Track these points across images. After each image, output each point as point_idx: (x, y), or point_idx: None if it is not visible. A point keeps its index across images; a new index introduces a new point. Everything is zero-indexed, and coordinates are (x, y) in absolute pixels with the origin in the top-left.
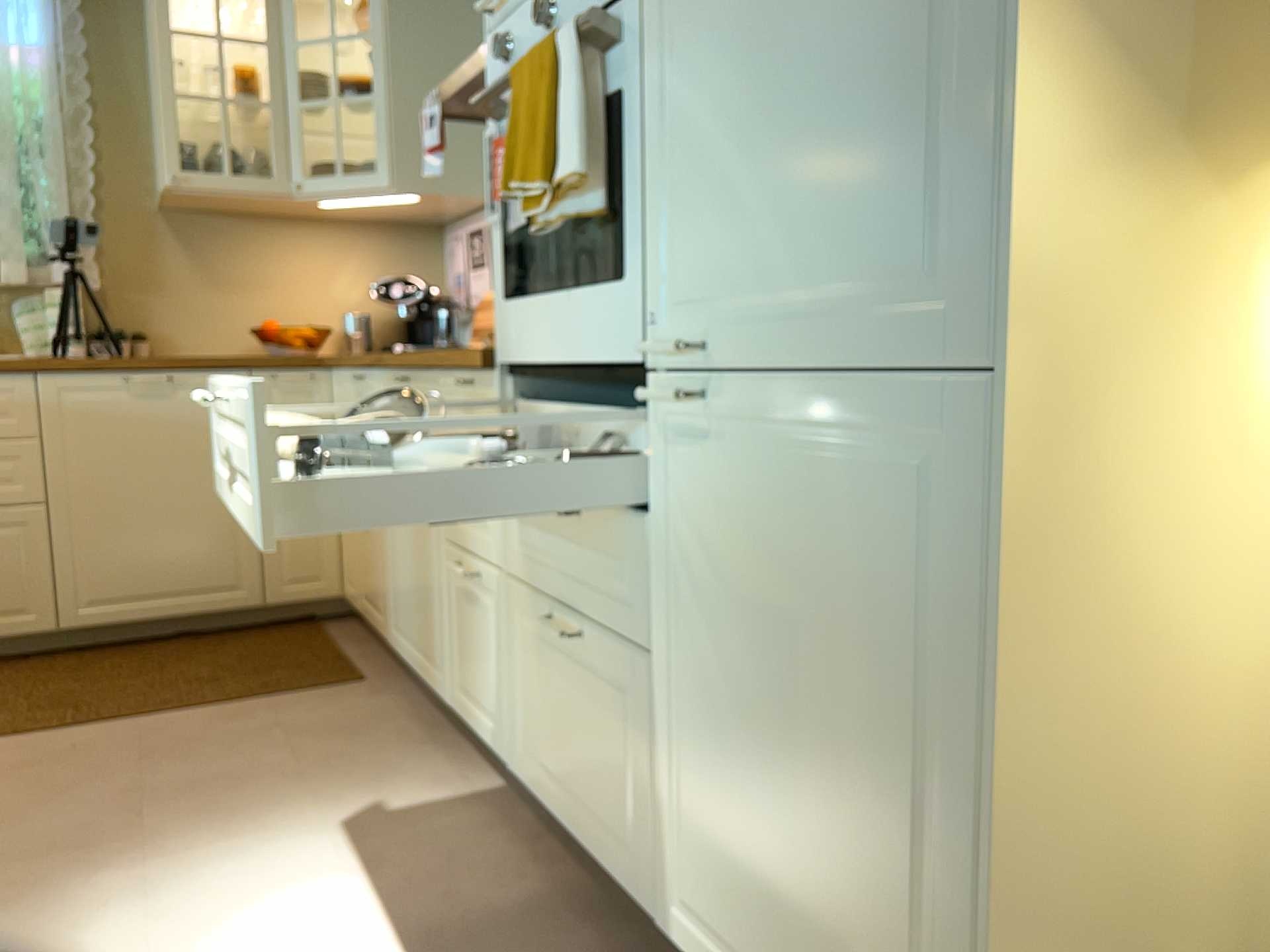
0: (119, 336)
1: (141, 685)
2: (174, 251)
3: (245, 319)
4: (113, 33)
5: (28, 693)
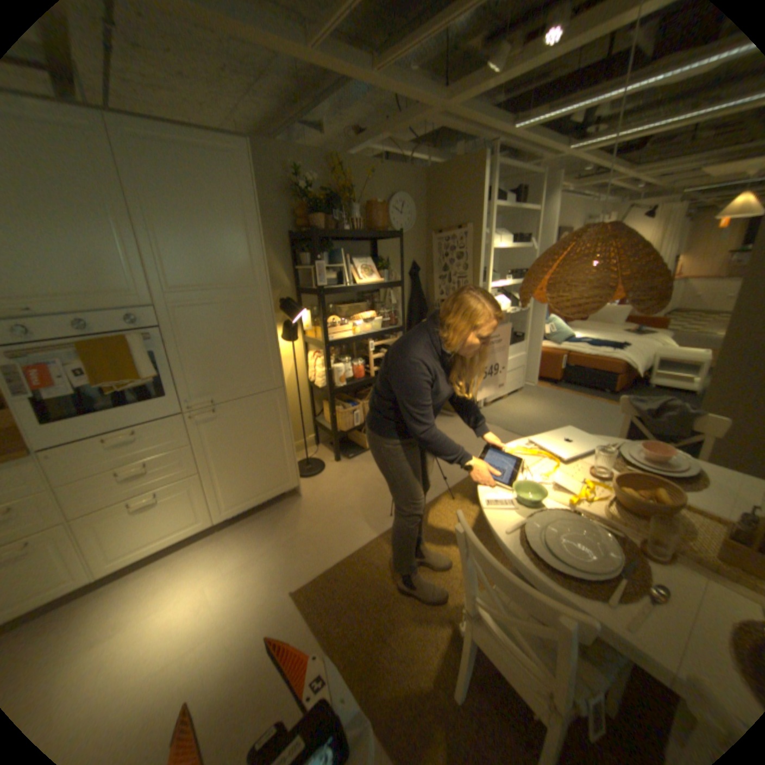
0: None
1: None
2: None
3: None
4: None
5: None
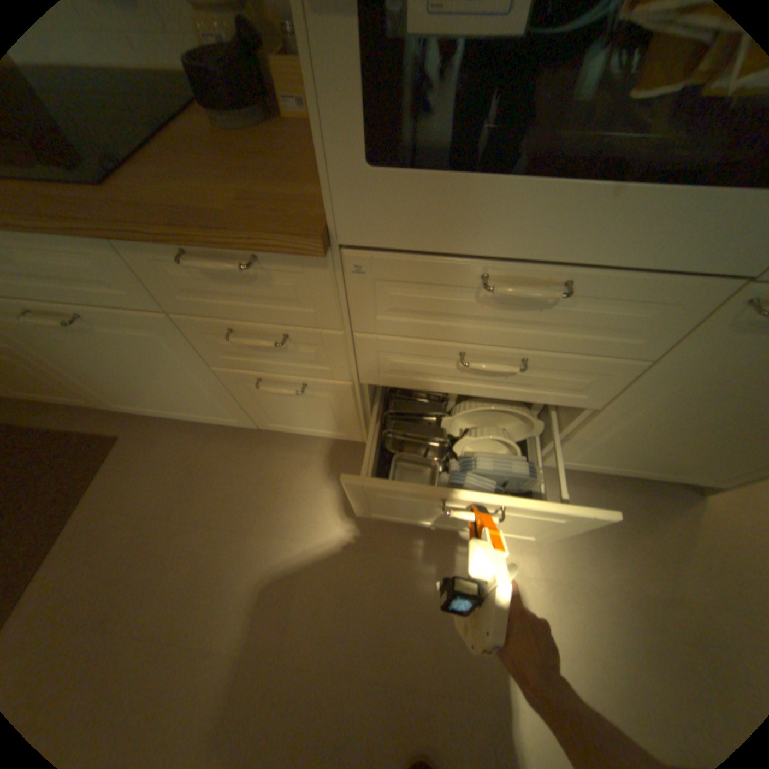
0: None
1: None
2: None
3: None
4: None
5: None
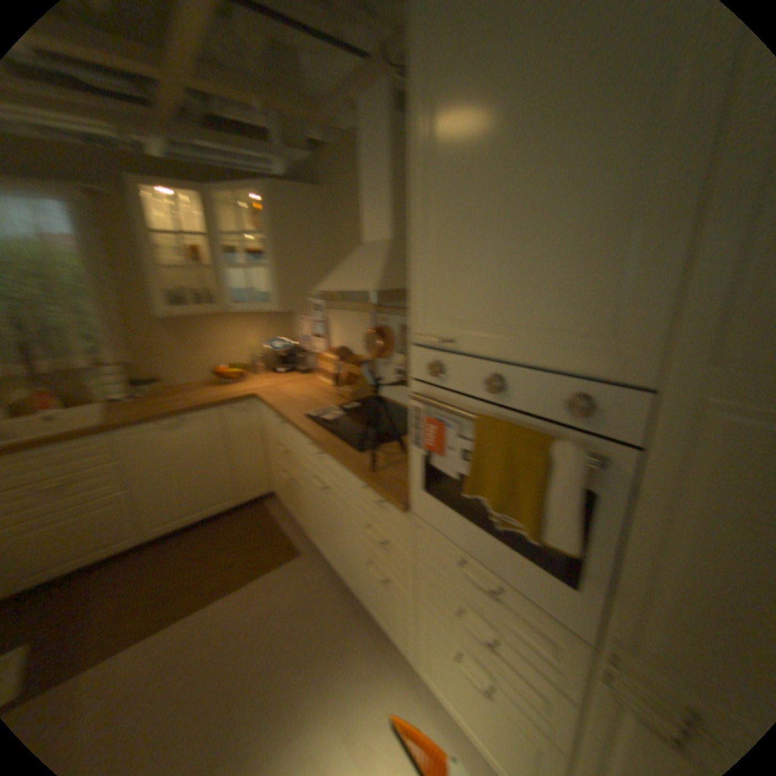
0: (138, 383)
1: (189, 574)
2: (159, 335)
3: (200, 362)
4: (106, 222)
5: (131, 591)
